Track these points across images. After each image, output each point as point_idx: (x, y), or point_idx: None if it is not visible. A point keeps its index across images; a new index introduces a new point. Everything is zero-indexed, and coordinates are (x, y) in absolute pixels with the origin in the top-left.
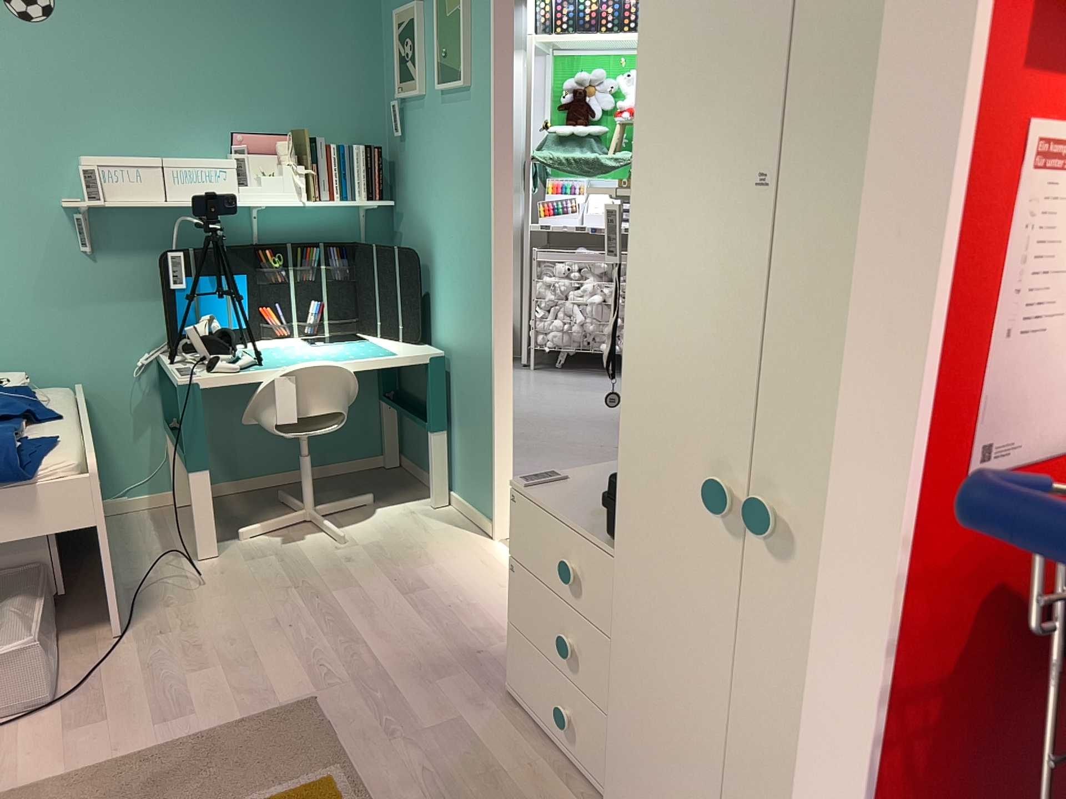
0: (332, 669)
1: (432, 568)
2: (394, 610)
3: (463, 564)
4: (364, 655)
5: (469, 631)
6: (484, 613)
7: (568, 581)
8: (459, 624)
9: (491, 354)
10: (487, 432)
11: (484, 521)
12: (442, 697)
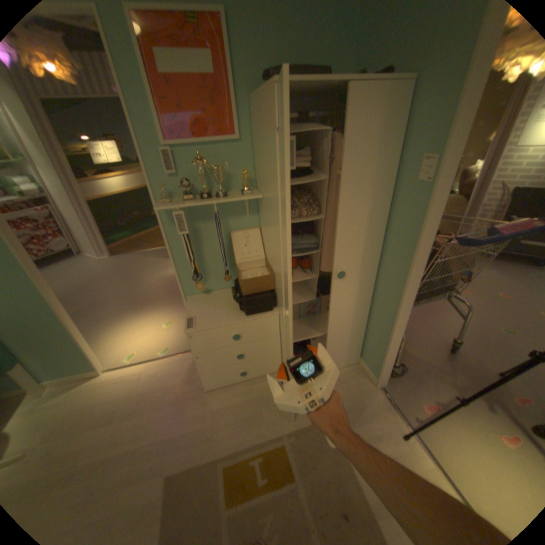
0: (148, 466)
1: (98, 407)
2: (120, 430)
3: (107, 392)
4: (147, 449)
5: (160, 399)
6: (152, 390)
7: (238, 338)
8: (152, 402)
9: (47, 307)
10: (64, 341)
11: (85, 374)
12: (195, 416)
